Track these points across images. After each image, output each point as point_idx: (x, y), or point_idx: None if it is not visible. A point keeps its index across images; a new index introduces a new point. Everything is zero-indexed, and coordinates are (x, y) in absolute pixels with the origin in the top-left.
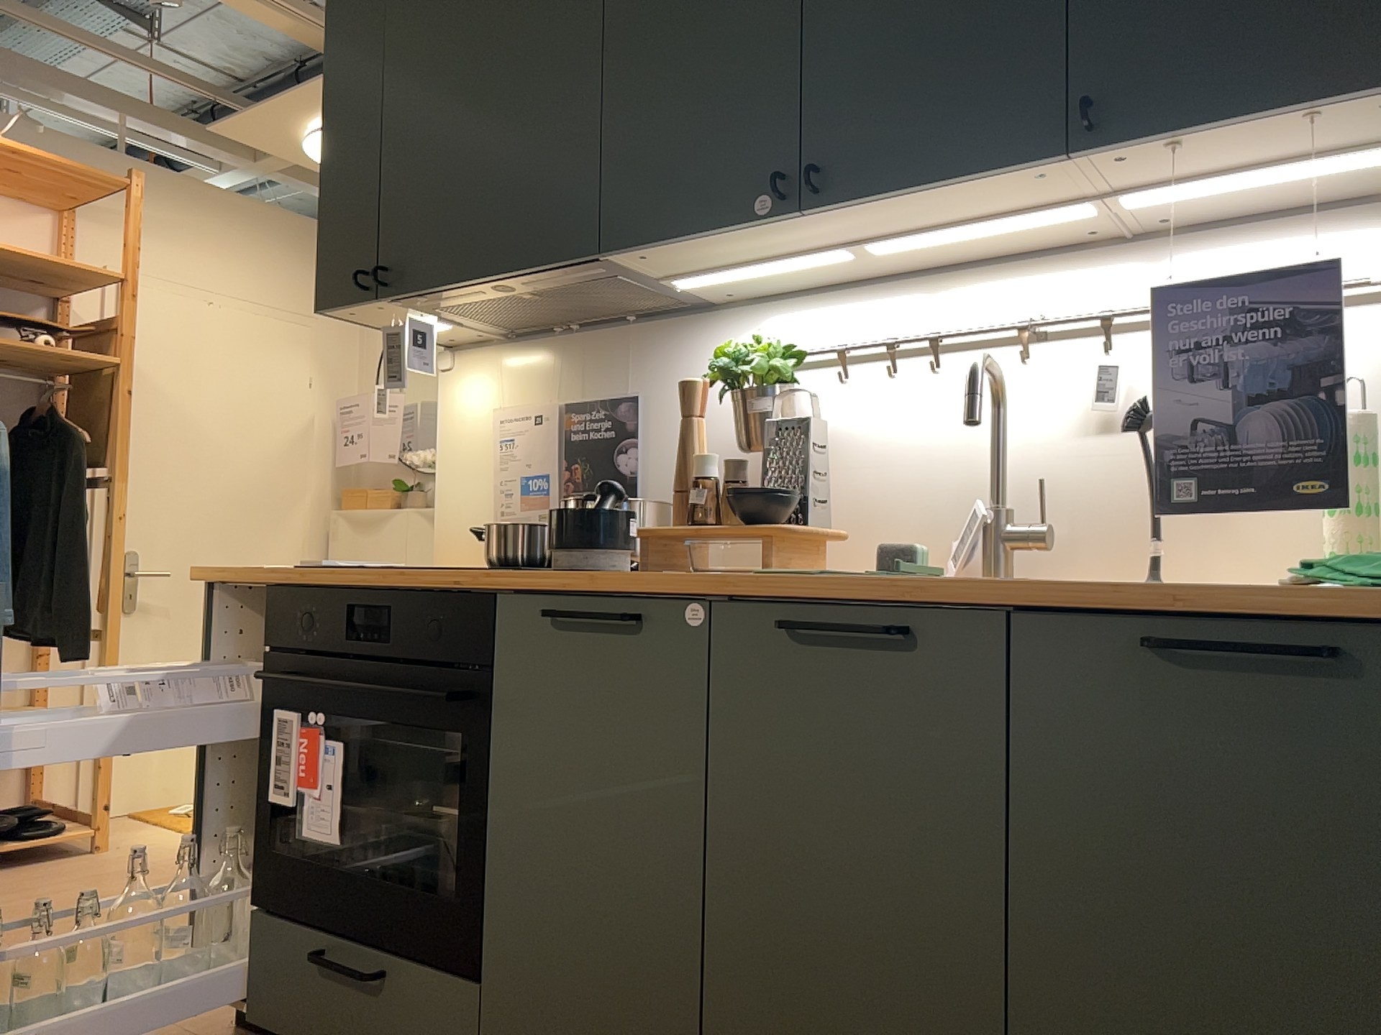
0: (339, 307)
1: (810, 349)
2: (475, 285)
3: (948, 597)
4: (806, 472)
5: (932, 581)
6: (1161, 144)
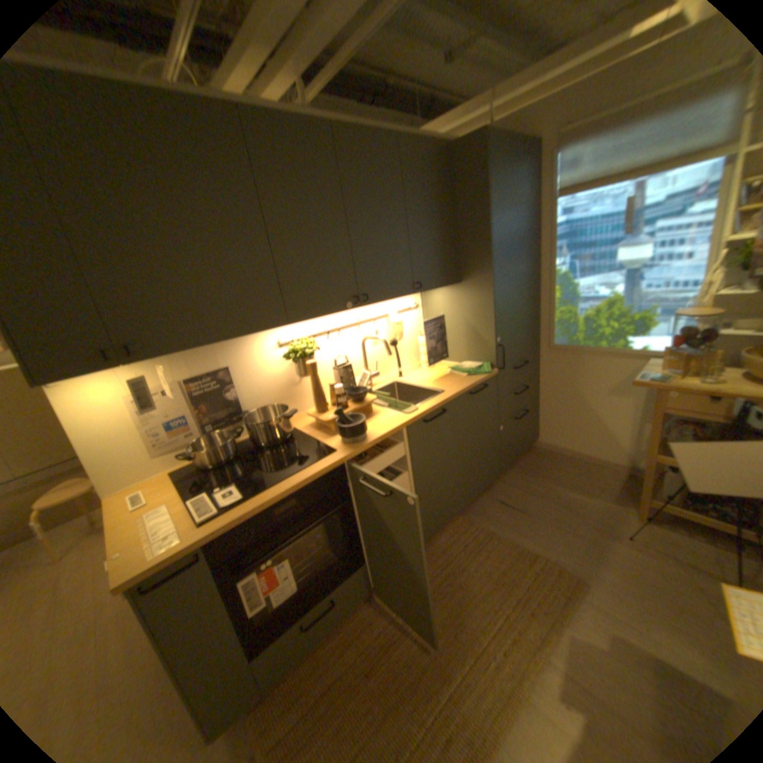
0: (61, 377)
1: (306, 337)
2: (204, 345)
3: (448, 400)
4: (349, 379)
5: (436, 397)
6: (423, 291)
